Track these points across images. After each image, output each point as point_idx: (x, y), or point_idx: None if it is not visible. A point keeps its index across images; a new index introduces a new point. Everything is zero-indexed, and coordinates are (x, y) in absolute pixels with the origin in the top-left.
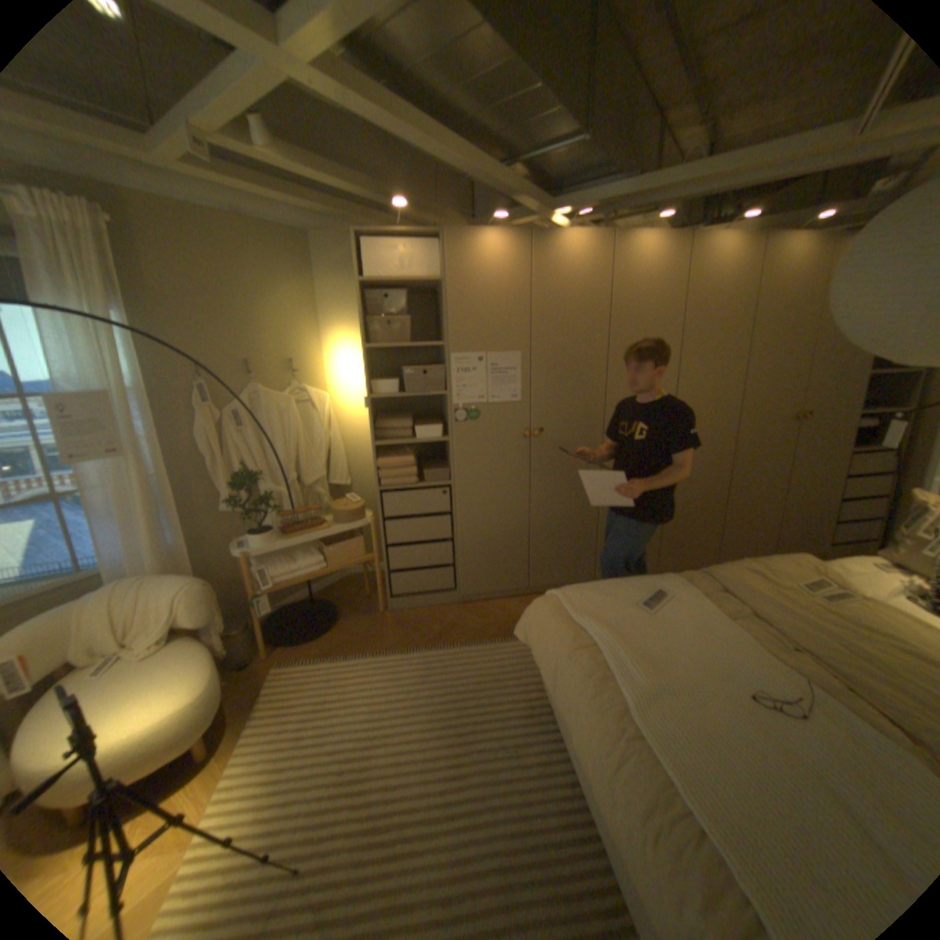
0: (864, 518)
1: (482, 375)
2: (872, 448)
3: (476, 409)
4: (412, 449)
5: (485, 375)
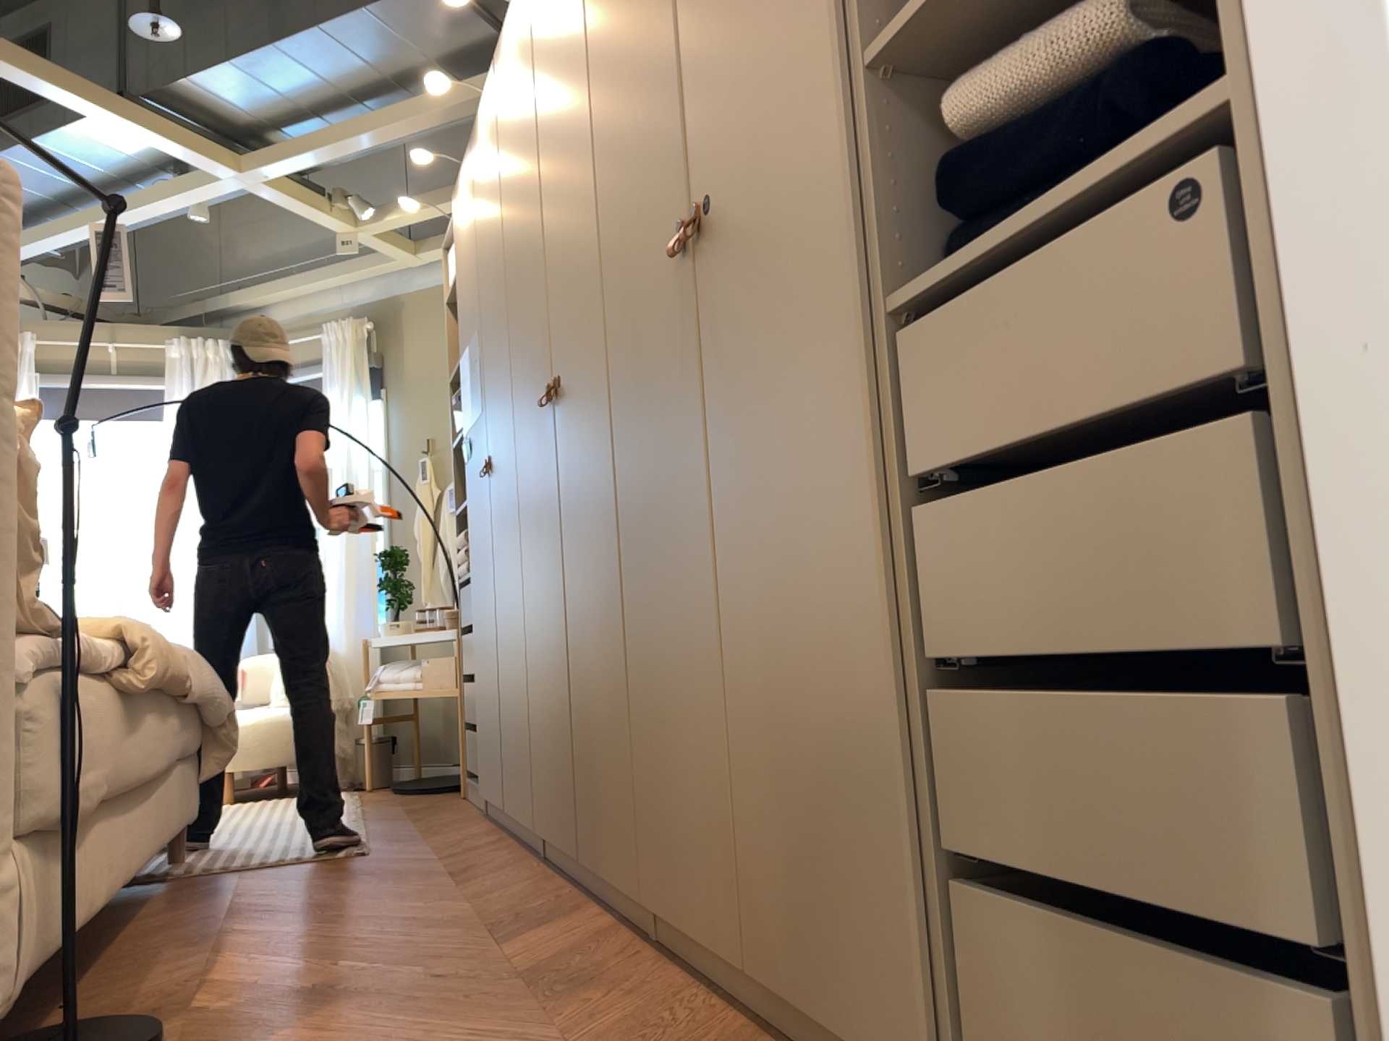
0: (1075, 833)
1: (476, 382)
2: (992, 238)
3: (476, 437)
4: None
5: (477, 381)
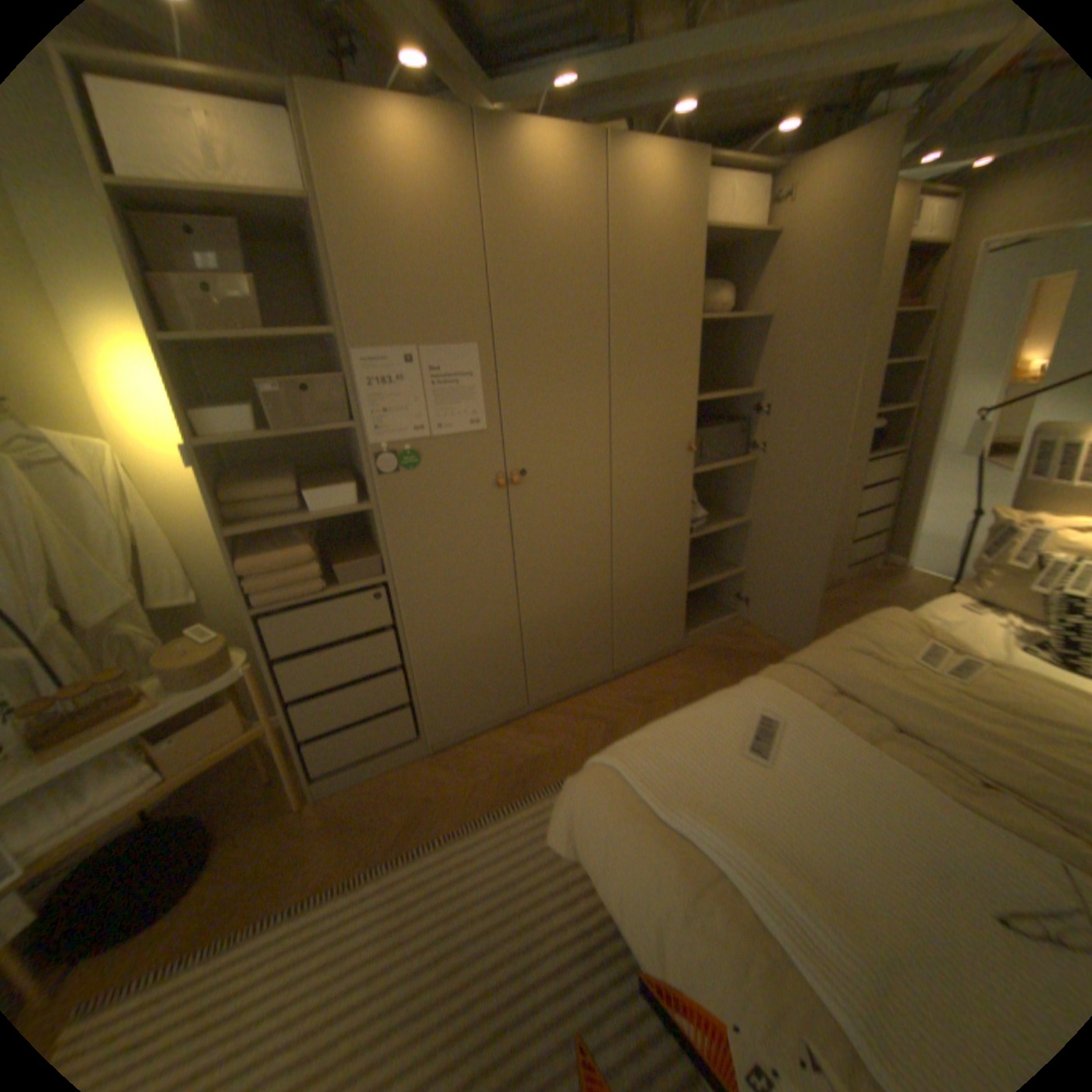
0: (873, 532)
1: (417, 386)
2: (882, 453)
3: (415, 447)
4: (307, 527)
5: (424, 386)
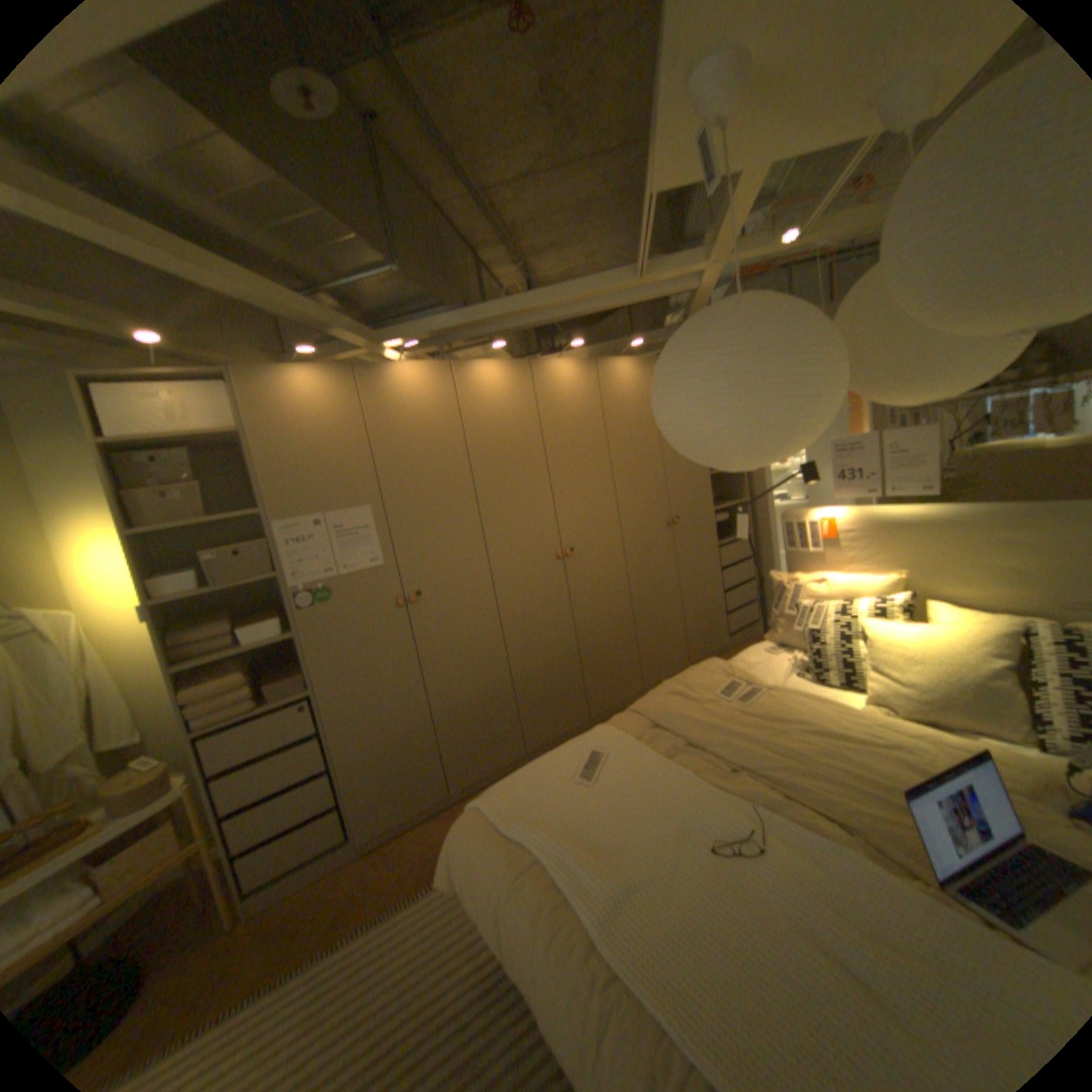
0: (744, 603)
1: (326, 541)
2: (731, 539)
3: (327, 585)
4: (240, 660)
5: (331, 540)
